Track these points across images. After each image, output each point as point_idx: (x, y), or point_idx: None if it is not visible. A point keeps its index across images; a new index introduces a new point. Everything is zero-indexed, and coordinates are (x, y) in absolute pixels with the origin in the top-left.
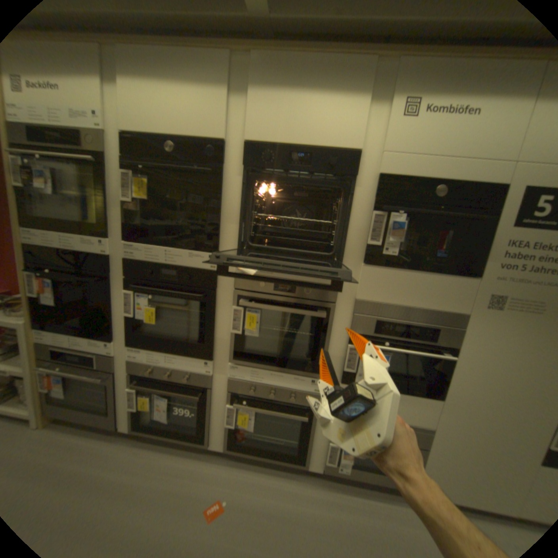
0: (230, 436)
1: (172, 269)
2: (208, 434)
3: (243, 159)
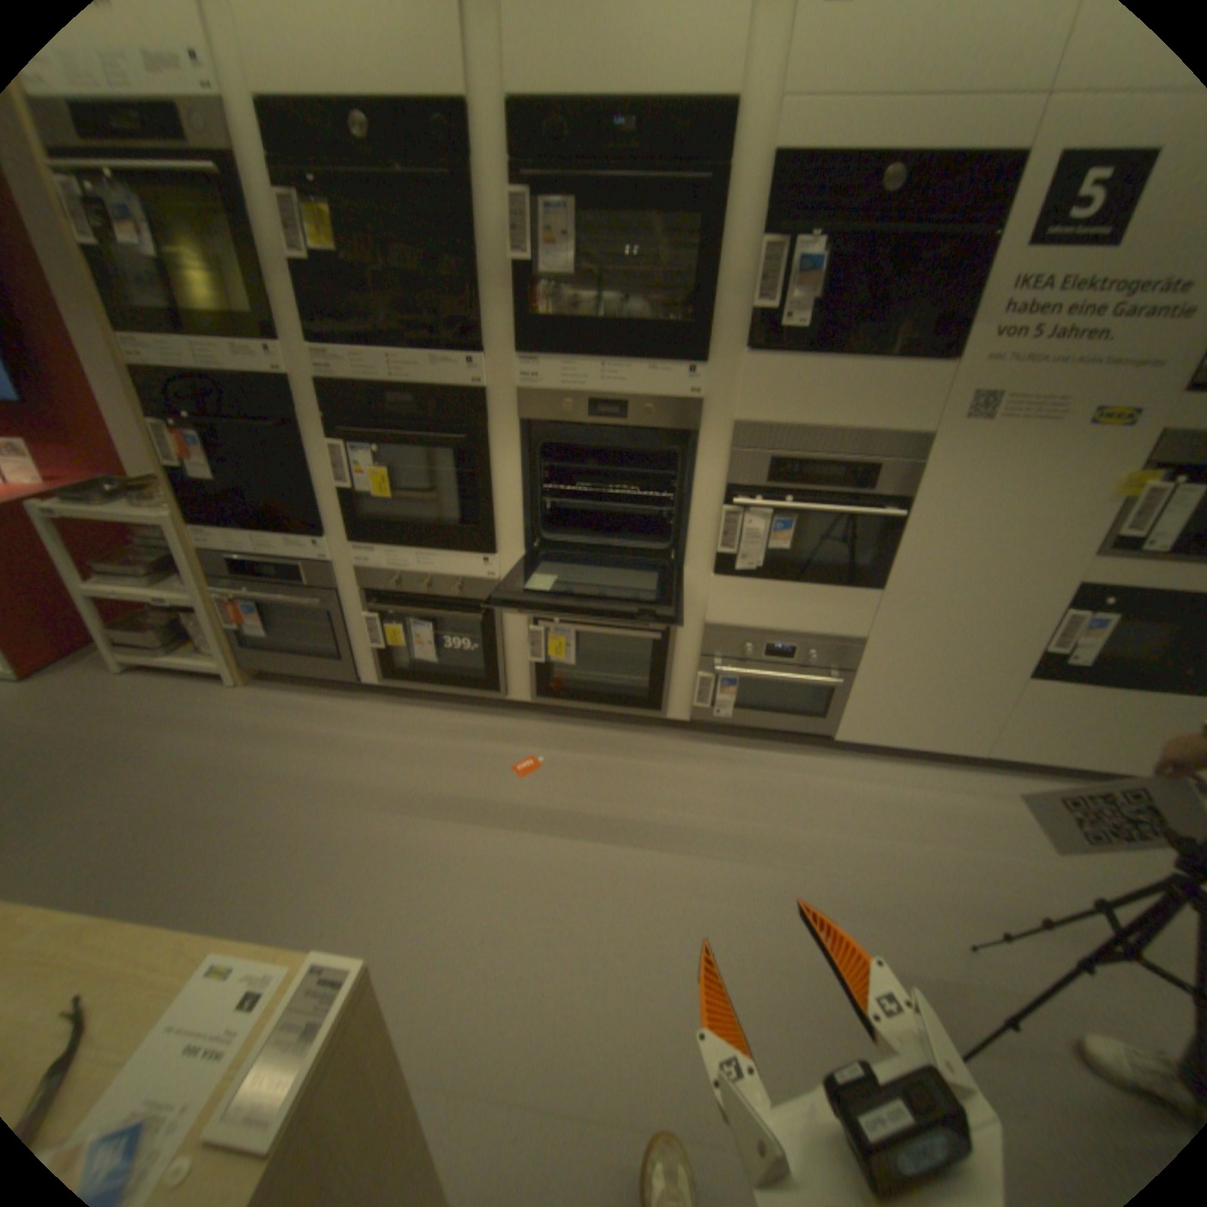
0: (538, 676)
1: (402, 393)
2: (503, 678)
3: (505, 144)
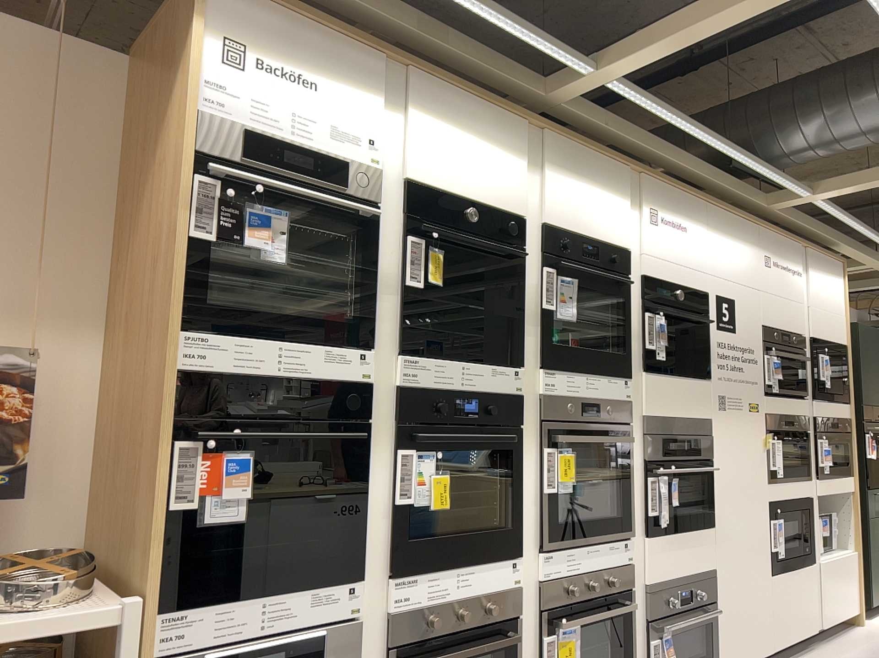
0: None
1: (470, 395)
2: None
3: (537, 246)
